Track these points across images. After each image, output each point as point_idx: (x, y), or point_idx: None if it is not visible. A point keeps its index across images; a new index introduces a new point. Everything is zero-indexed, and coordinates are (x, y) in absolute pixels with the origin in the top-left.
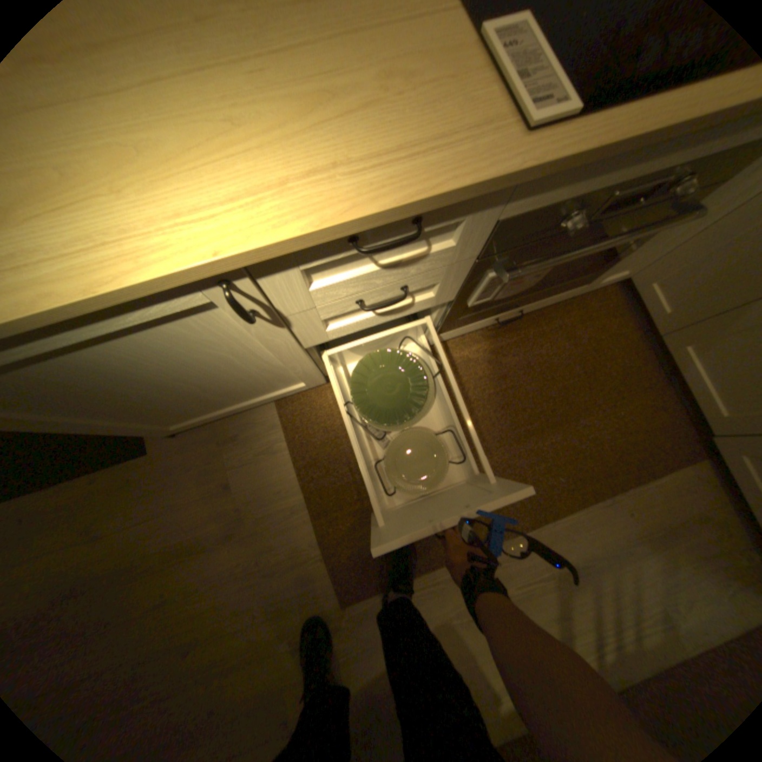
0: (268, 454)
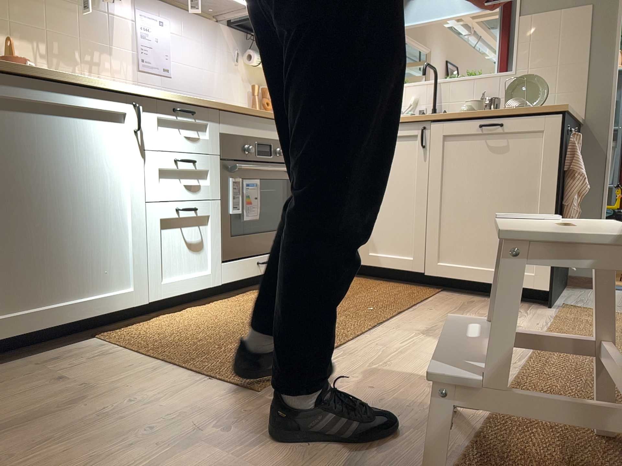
0: (104, 352)
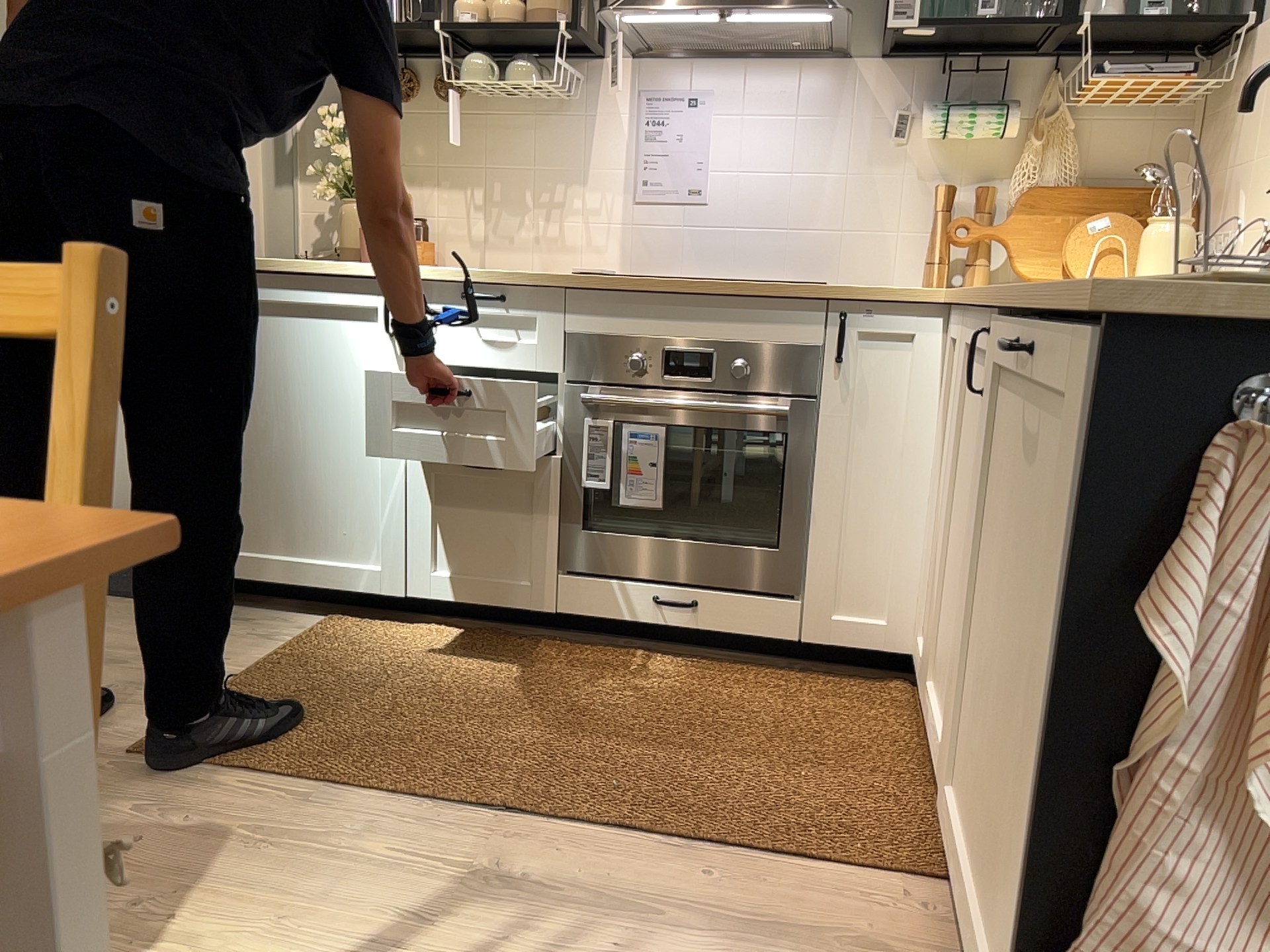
0: (264, 635)
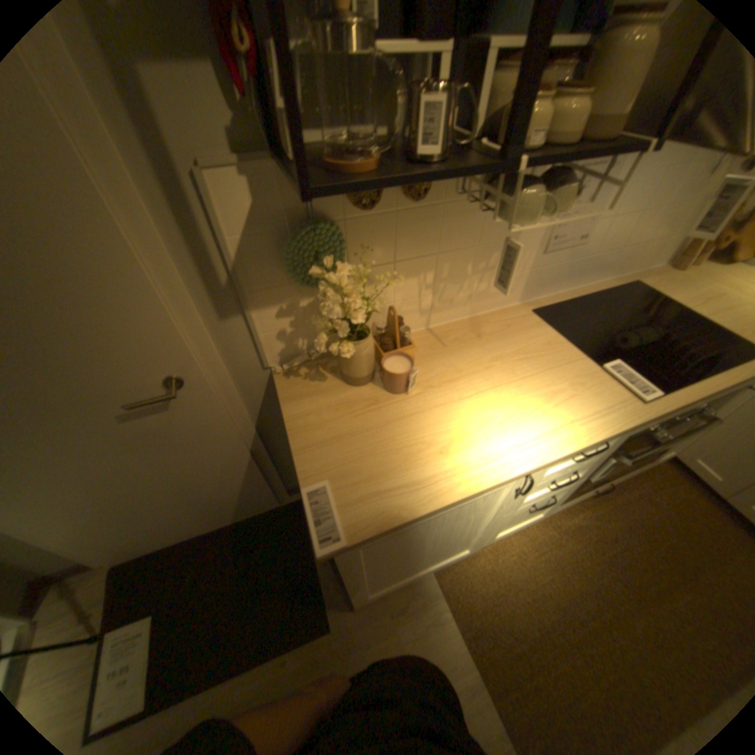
0: (438, 626)
